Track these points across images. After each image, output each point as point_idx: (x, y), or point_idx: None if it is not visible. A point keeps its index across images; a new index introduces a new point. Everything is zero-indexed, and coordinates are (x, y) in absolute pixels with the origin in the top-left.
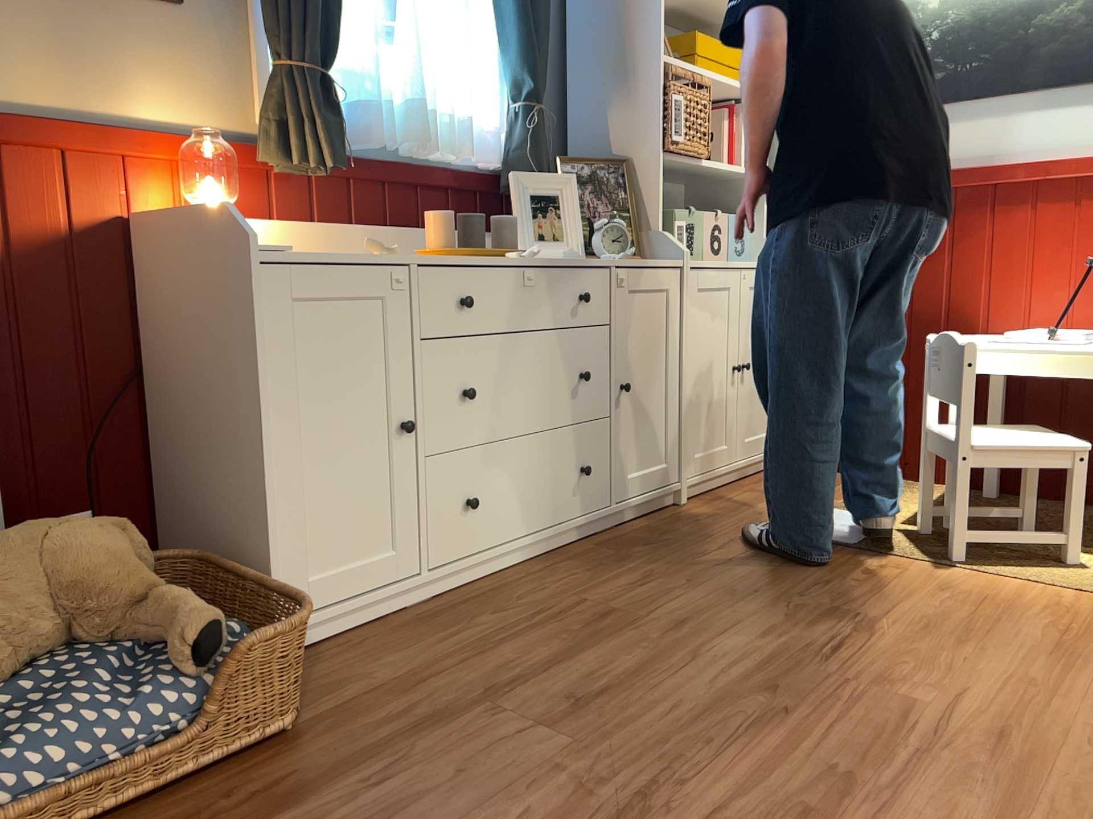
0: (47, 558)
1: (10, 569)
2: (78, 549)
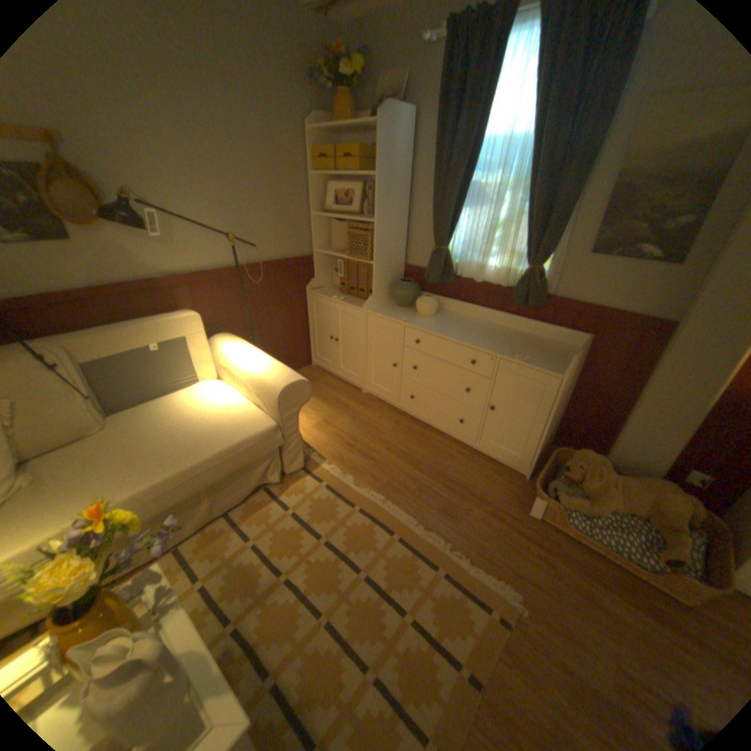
0: (659, 500)
1: (647, 494)
2: (670, 504)
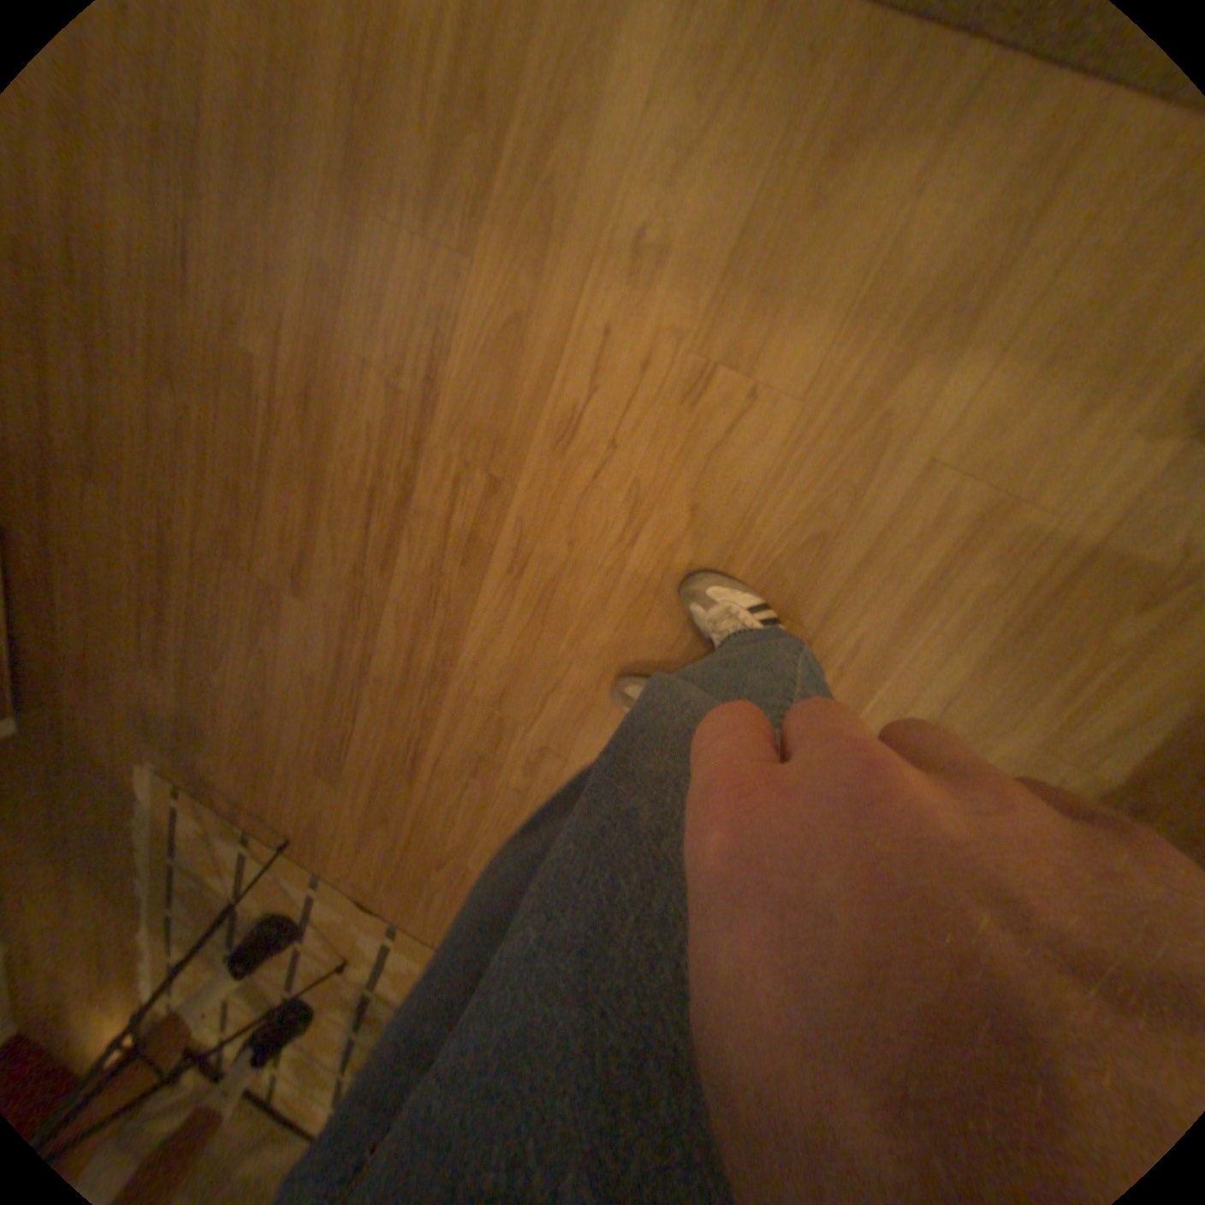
0: None
1: None
2: None
